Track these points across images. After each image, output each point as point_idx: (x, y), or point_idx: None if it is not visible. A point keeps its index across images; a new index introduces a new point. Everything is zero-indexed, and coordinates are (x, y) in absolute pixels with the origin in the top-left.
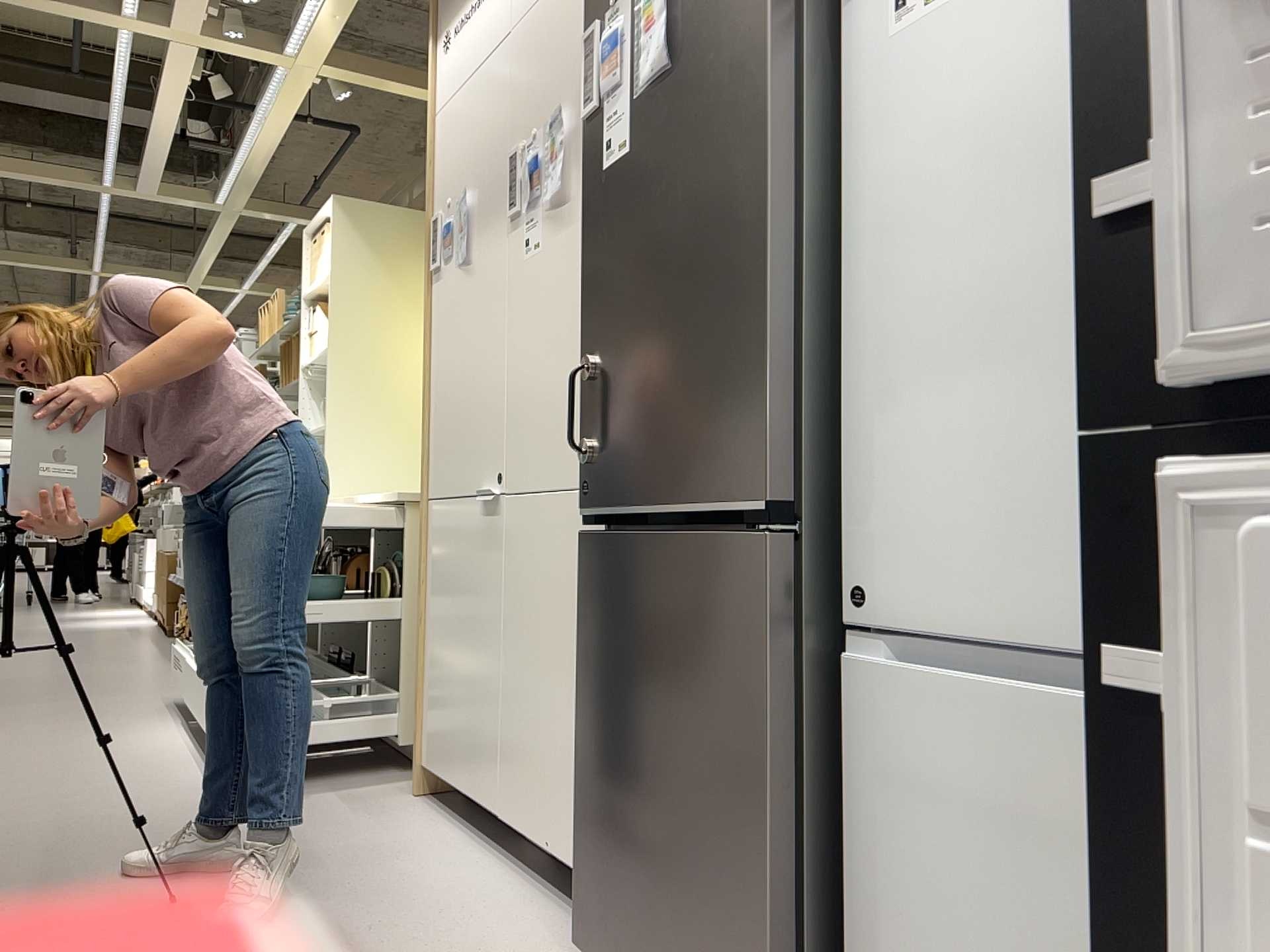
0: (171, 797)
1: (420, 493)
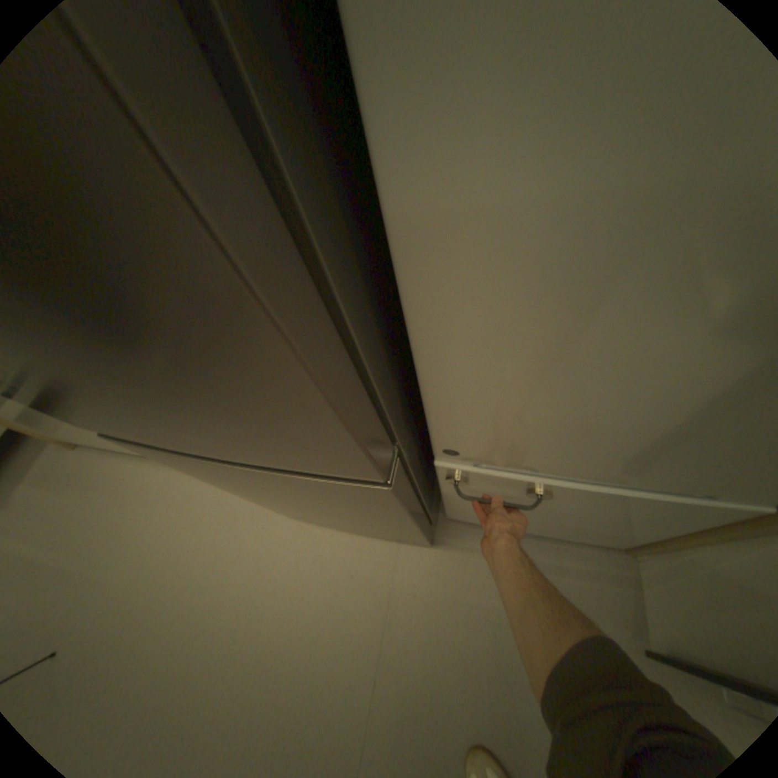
0: None
1: None
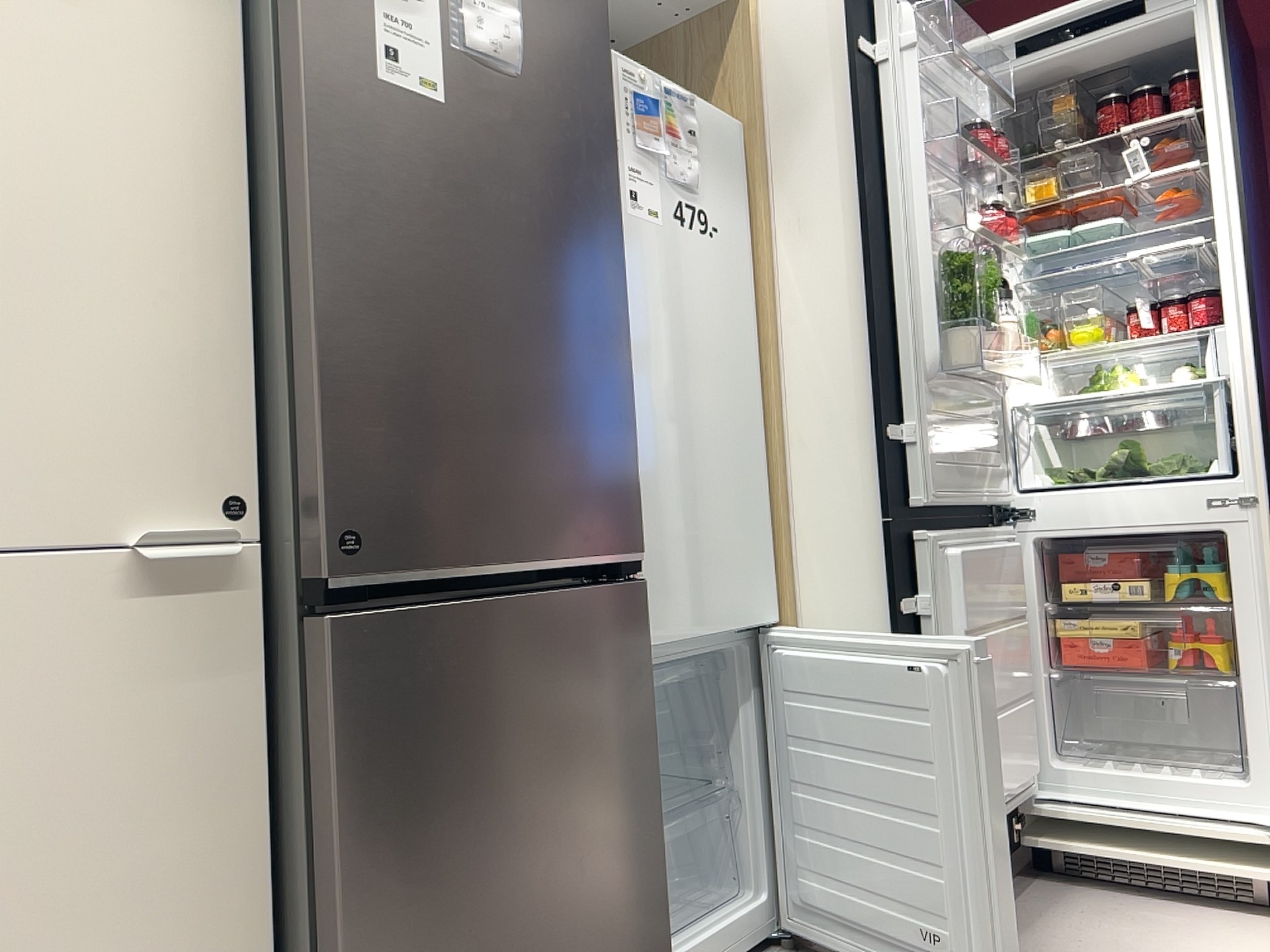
0: None
1: None
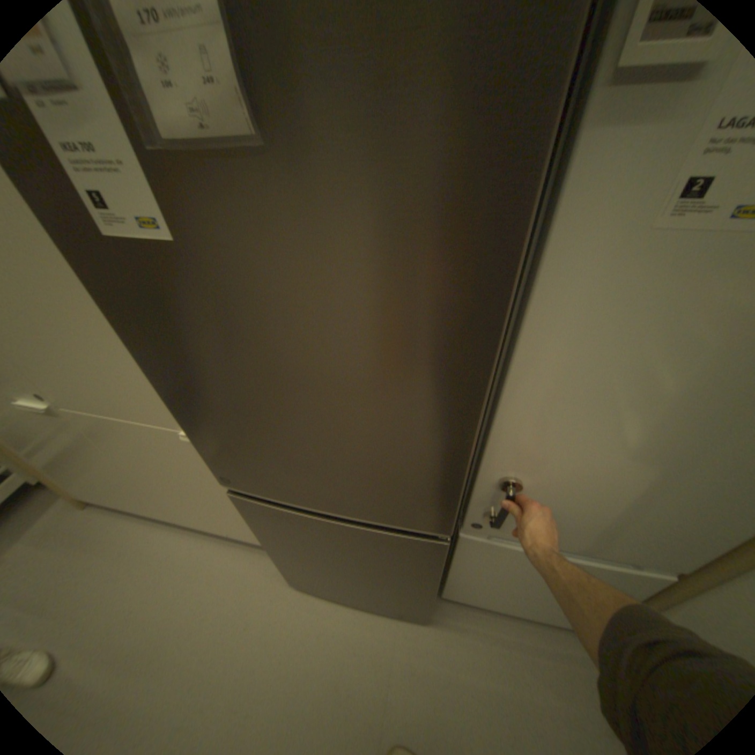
0: None
1: None
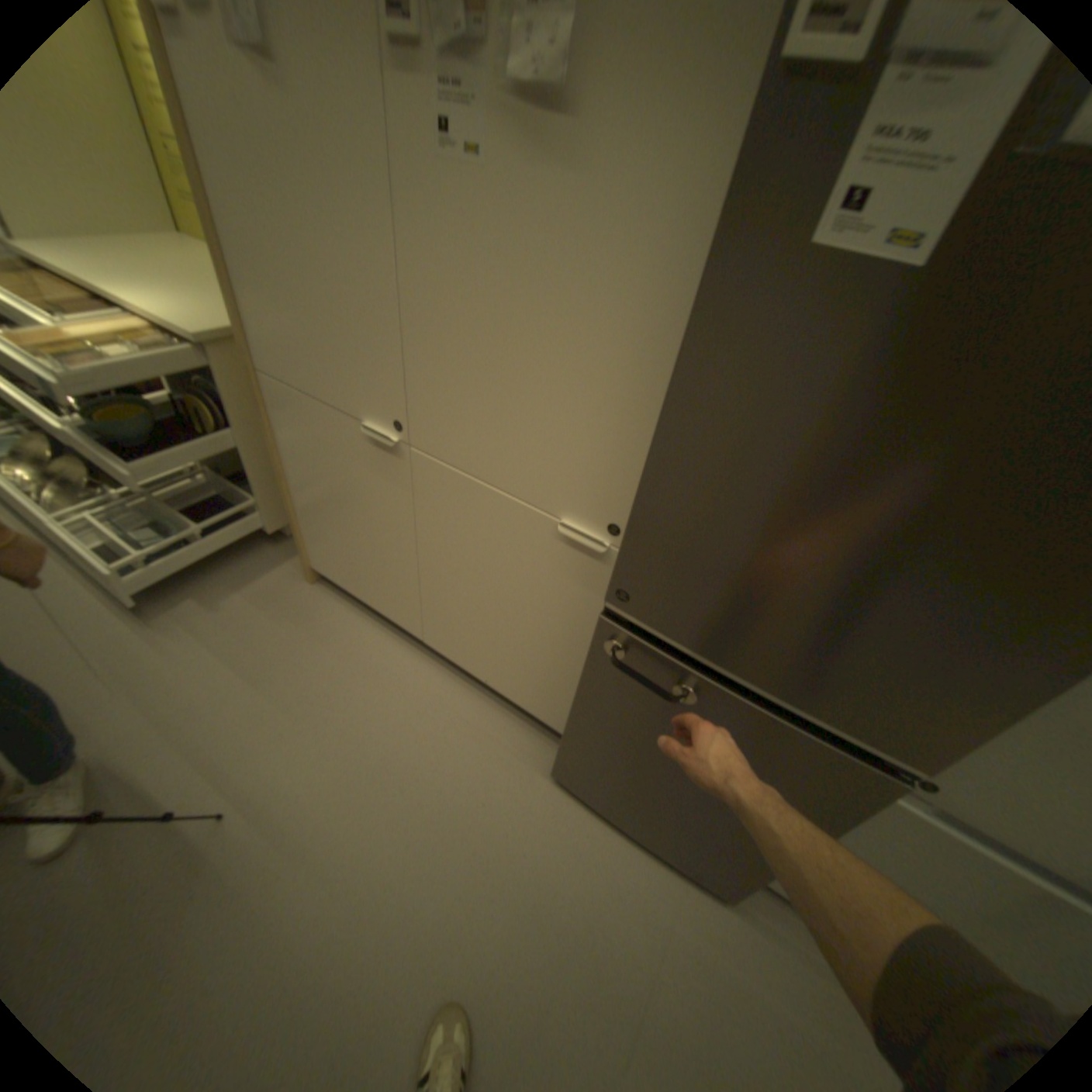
0: (85, 639)
1: (216, 323)
